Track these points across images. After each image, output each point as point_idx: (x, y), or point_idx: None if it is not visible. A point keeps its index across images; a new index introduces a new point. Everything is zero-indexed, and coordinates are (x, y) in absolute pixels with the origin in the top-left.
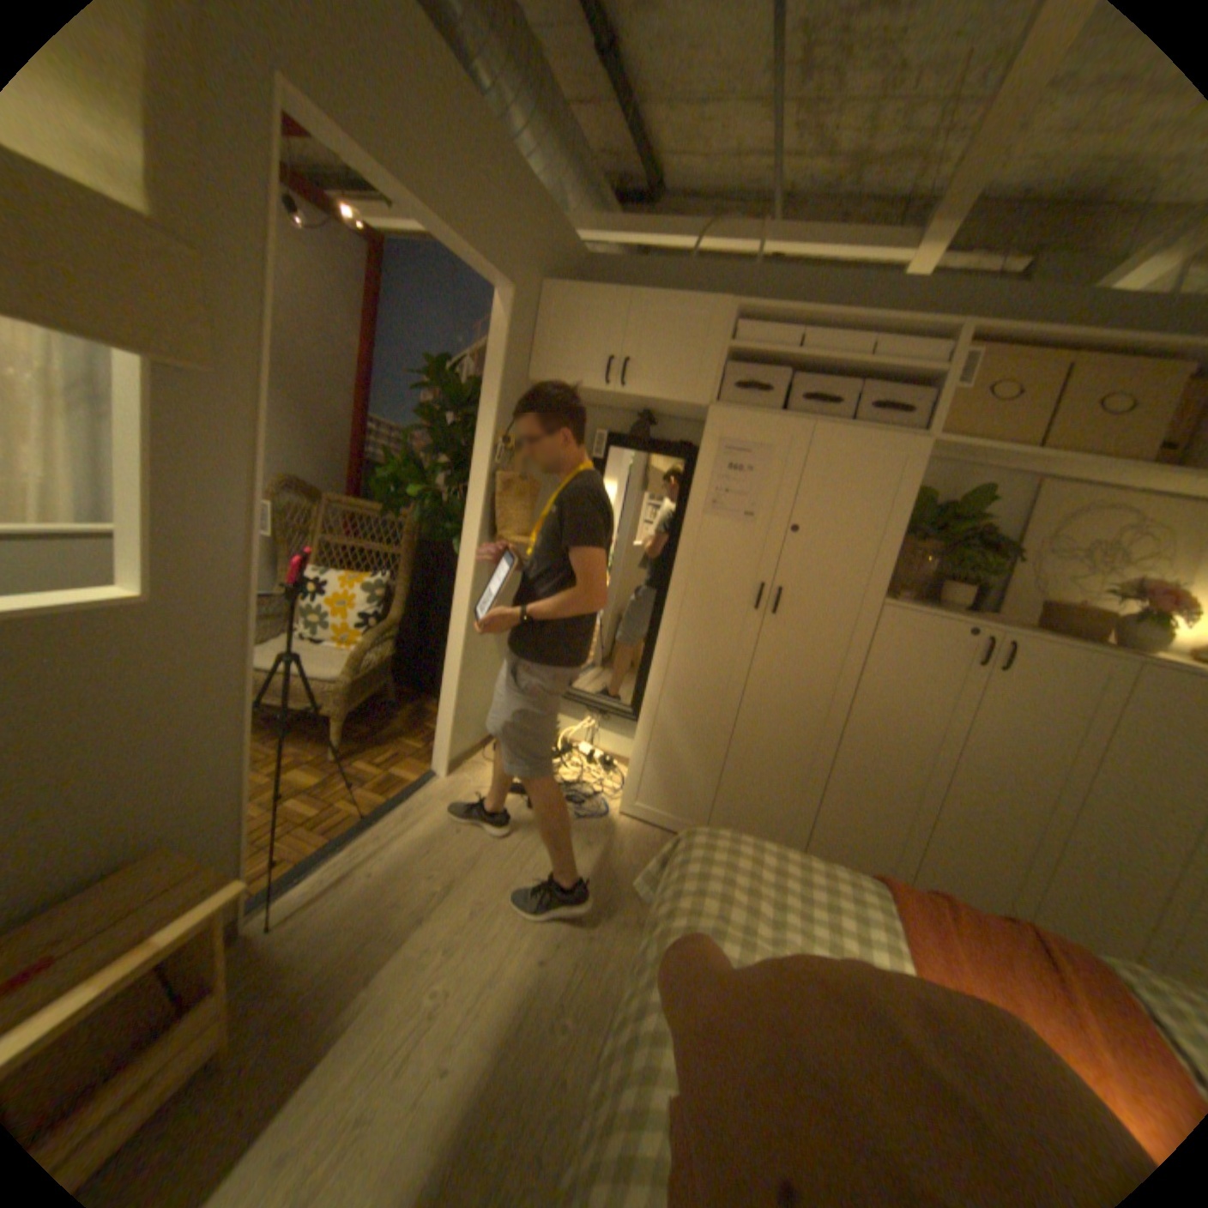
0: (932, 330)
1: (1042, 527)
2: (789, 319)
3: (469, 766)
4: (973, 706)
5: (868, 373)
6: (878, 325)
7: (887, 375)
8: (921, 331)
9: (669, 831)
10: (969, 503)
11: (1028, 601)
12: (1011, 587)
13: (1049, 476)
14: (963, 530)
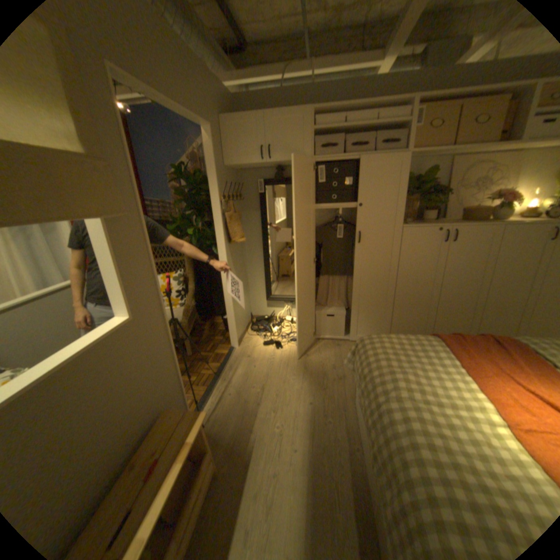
0: (400, 103)
1: (456, 179)
2: (336, 111)
3: (245, 340)
4: (443, 259)
5: (375, 129)
6: (376, 106)
7: (384, 128)
8: (395, 105)
9: (335, 341)
10: (427, 177)
11: (455, 211)
12: (447, 207)
13: (455, 156)
14: (425, 188)
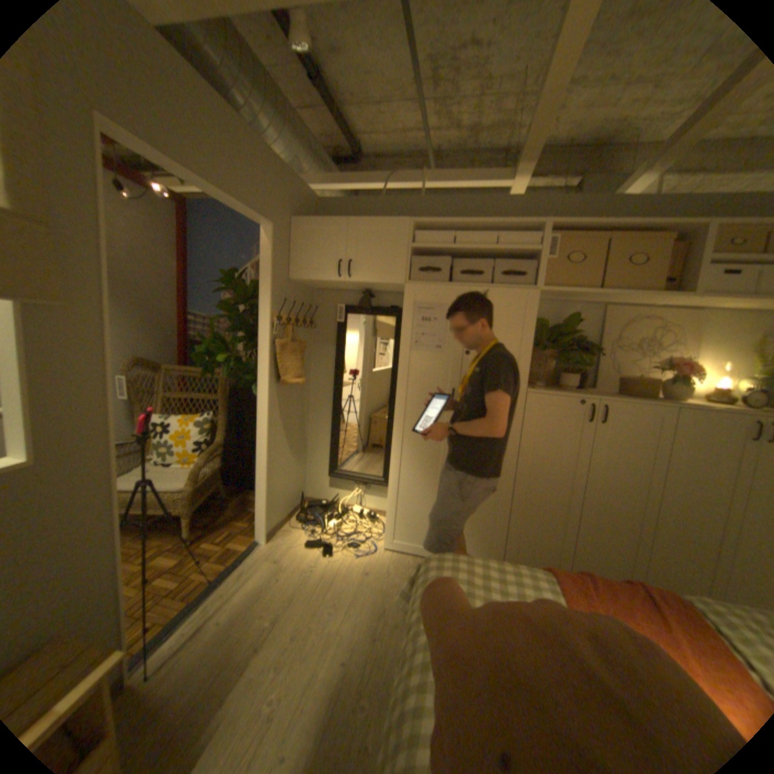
0: (529, 226)
1: (611, 334)
2: (445, 227)
3: (281, 534)
4: (590, 447)
5: (497, 255)
6: (498, 226)
7: (508, 255)
8: (523, 227)
9: (418, 556)
10: (567, 325)
11: (611, 378)
12: (599, 371)
13: (610, 303)
14: (567, 341)
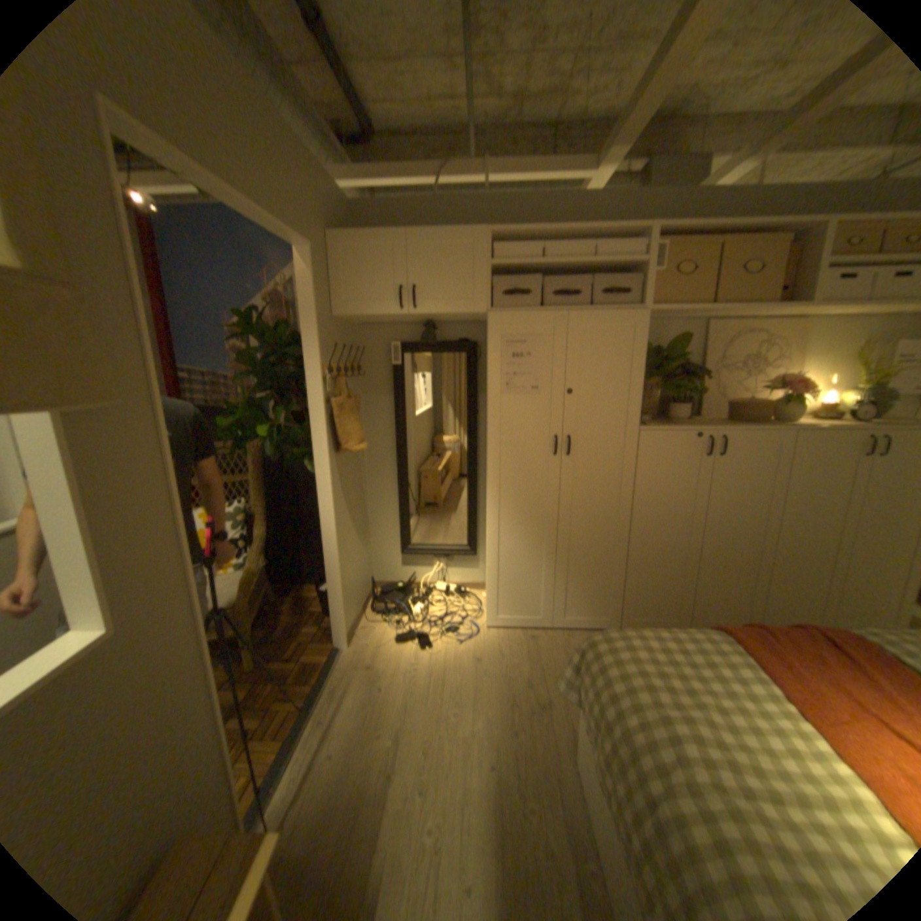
0: (628, 234)
1: (713, 355)
2: (527, 238)
3: (361, 633)
4: (704, 484)
5: (590, 270)
6: (591, 236)
7: (603, 270)
8: (620, 236)
9: (526, 629)
10: (672, 350)
11: (715, 405)
12: (703, 398)
13: (711, 320)
14: (668, 367)
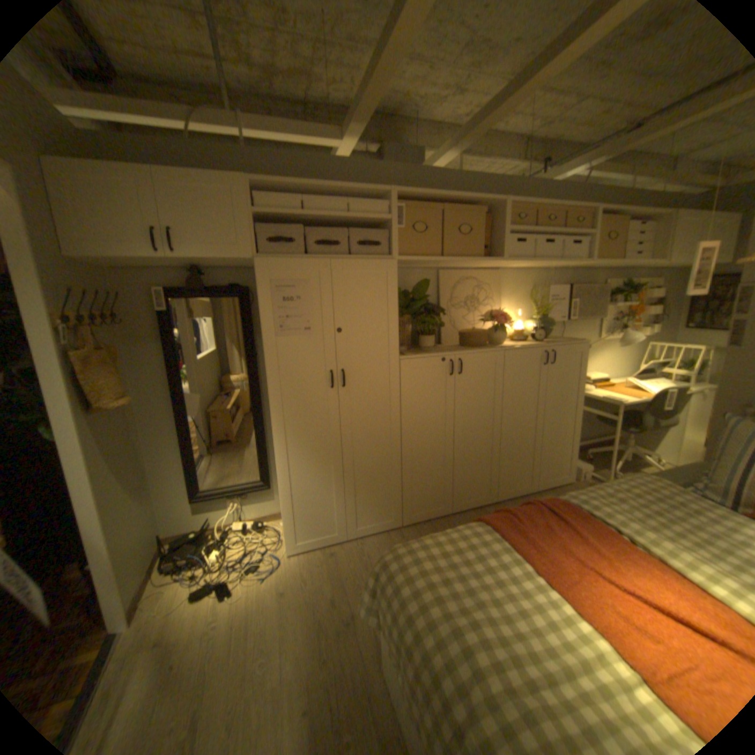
0: (373, 196)
1: (444, 296)
2: (286, 191)
3: (146, 603)
4: (450, 397)
5: (345, 225)
6: (343, 194)
7: (356, 225)
8: (367, 197)
9: (324, 548)
10: (416, 293)
11: (449, 335)
12: (441, 330)
13: (440, 270)
14: (414, 307)
